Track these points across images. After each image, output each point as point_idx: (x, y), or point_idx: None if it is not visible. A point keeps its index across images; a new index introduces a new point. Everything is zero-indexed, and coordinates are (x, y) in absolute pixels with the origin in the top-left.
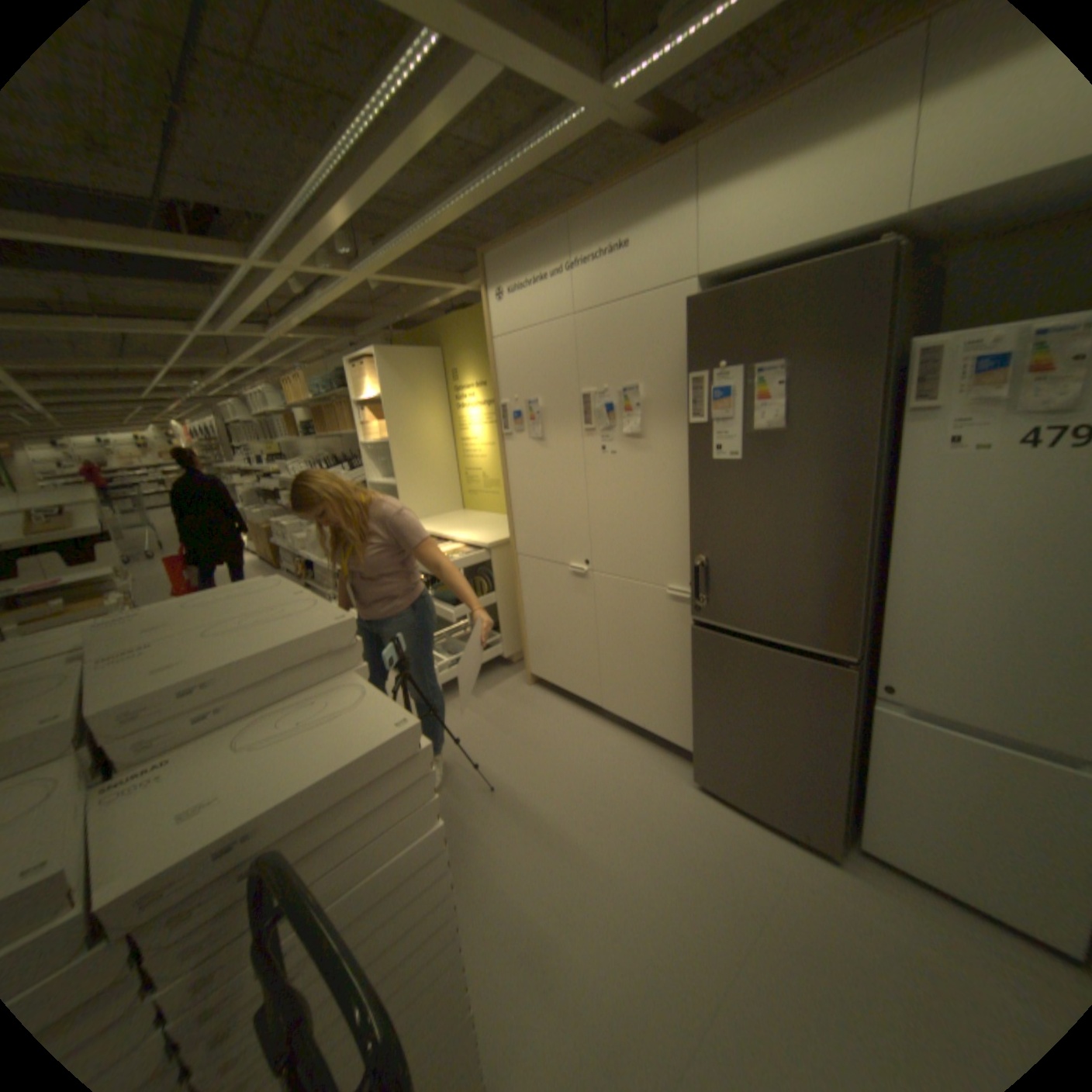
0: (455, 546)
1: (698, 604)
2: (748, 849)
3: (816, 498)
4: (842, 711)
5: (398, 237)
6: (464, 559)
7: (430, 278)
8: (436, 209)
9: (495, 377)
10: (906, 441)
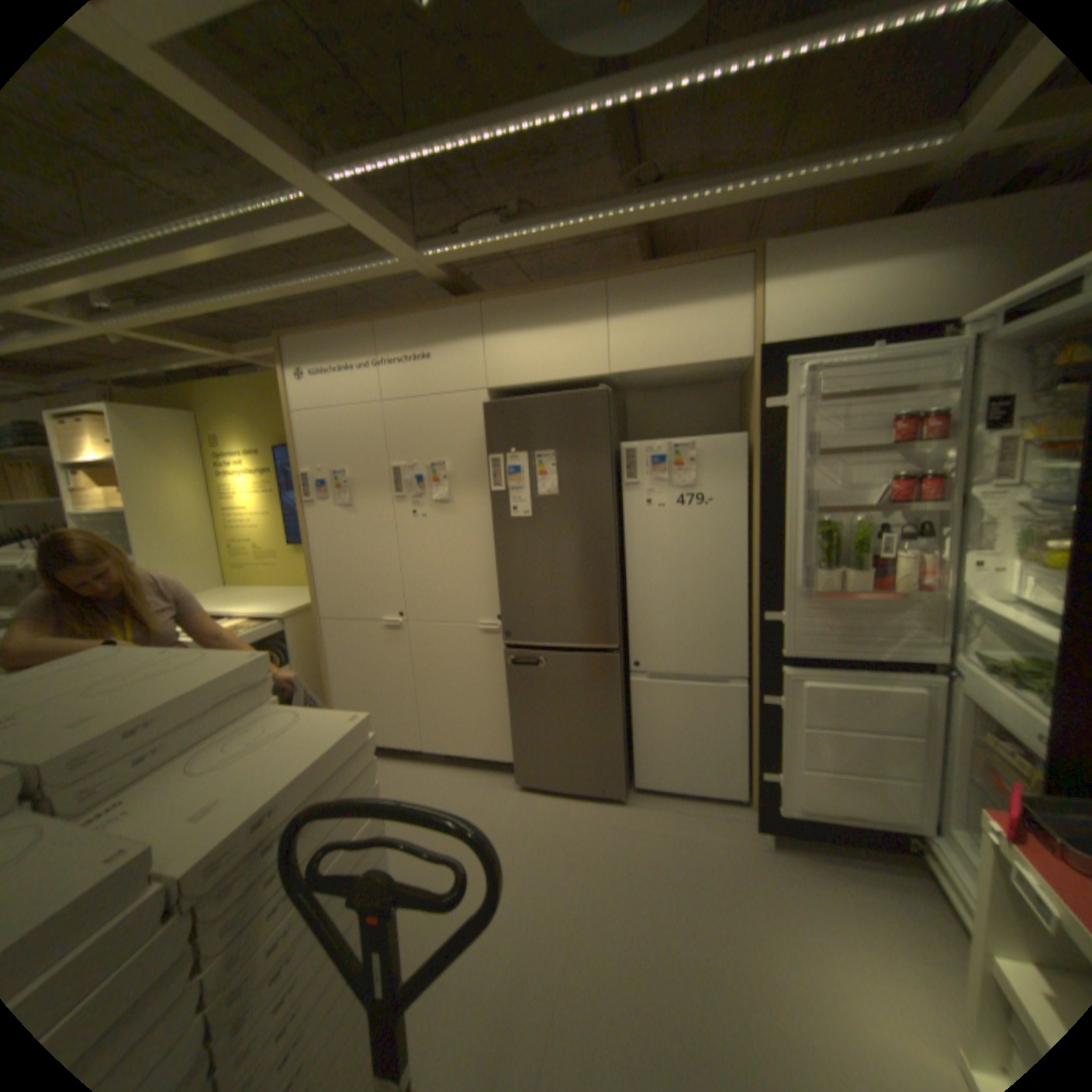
0: (236, 620)
1: (507, 630)
2: (565, 818)
3: (581, 541)
4: (612, 685)
5: (180, 304)
6: (249, 633)
7: (193, 342)
8: (238, 291)
9: (293, 447)
10: (624, 503)
